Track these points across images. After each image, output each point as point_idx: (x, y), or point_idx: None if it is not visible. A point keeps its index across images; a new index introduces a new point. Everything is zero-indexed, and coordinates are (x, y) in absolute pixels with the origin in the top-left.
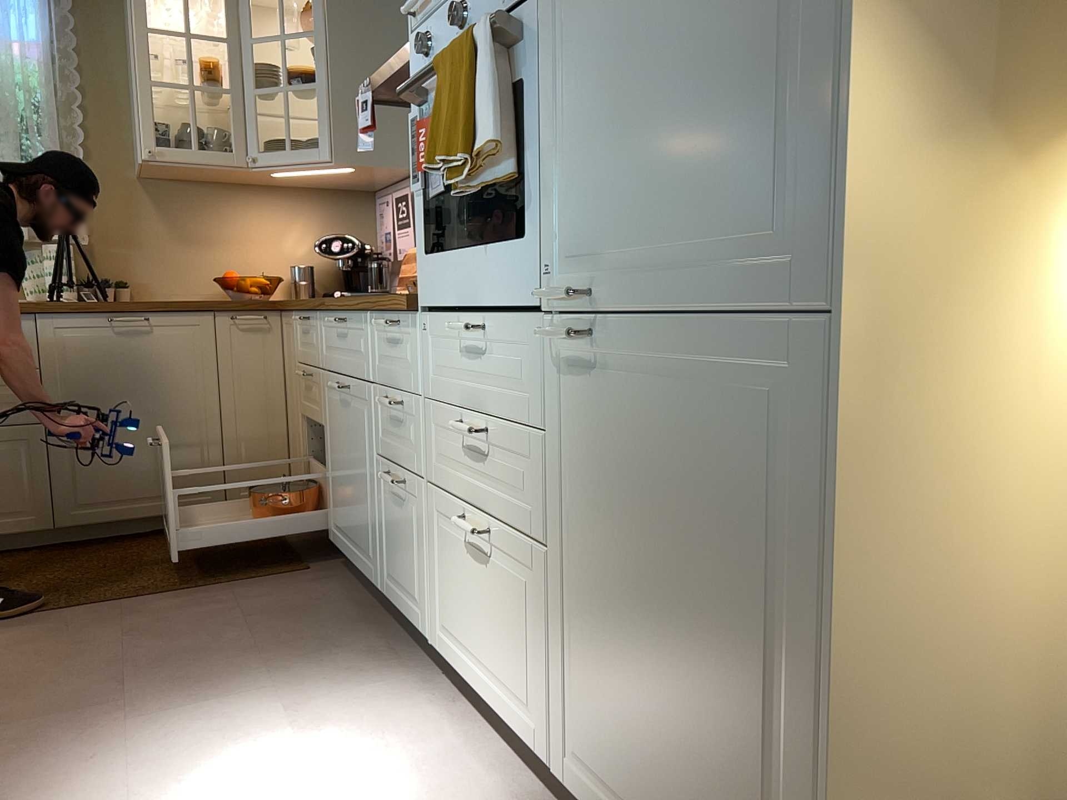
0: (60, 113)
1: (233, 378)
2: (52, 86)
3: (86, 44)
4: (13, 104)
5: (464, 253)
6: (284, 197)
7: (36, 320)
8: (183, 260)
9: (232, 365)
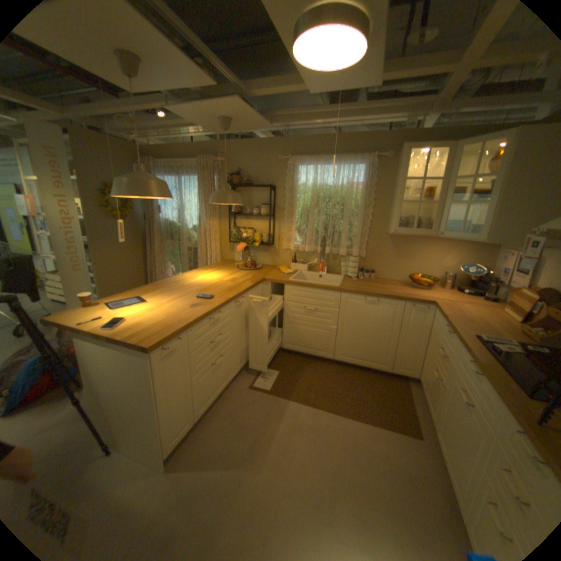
0: (365, 208)
1: (407, 328)
2: (364, 199)
3: (379, 180)
4: (350, 208)
5: None
6: (450, 241)
7: (341, 294)
8: (397, 264)
9: (408, 323)
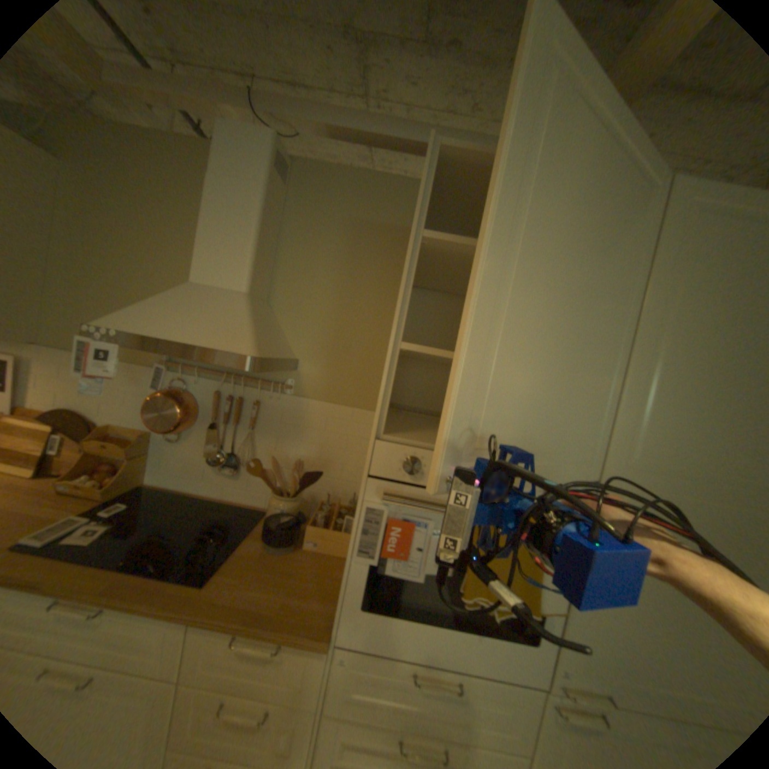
0: None
1: None
2: None
3: None
4: None
5: (434, 629)
6: None
7: None
8: None
9: None
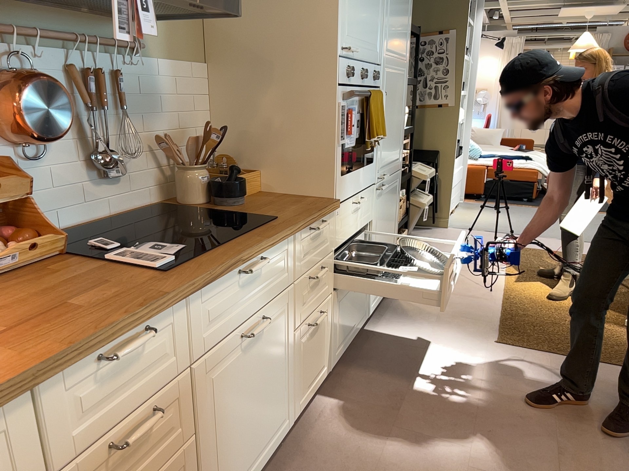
0: None
1: None
2: None
3: None
4: None
5: (355, 172)
6: None
7: None
8: None
9: None
